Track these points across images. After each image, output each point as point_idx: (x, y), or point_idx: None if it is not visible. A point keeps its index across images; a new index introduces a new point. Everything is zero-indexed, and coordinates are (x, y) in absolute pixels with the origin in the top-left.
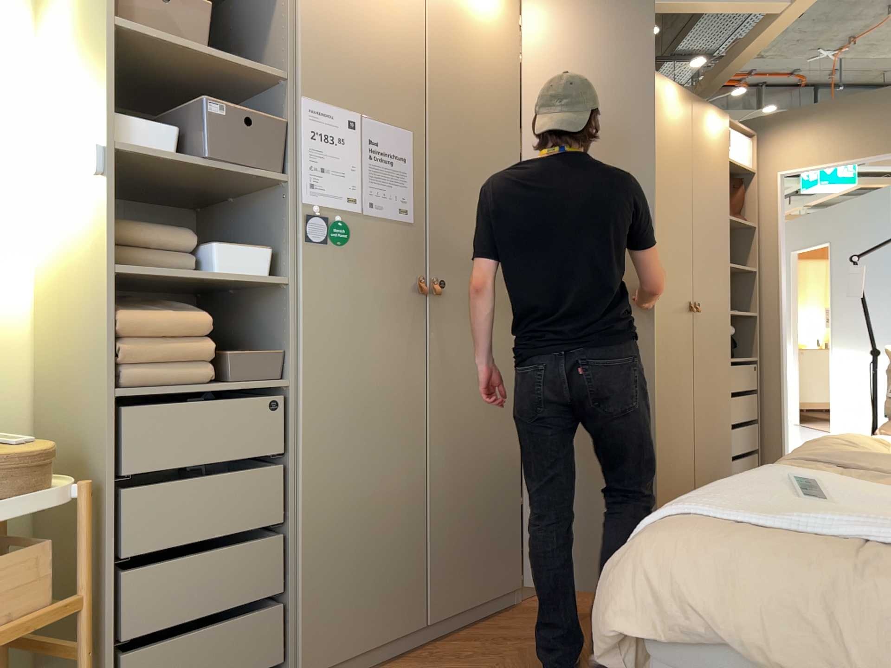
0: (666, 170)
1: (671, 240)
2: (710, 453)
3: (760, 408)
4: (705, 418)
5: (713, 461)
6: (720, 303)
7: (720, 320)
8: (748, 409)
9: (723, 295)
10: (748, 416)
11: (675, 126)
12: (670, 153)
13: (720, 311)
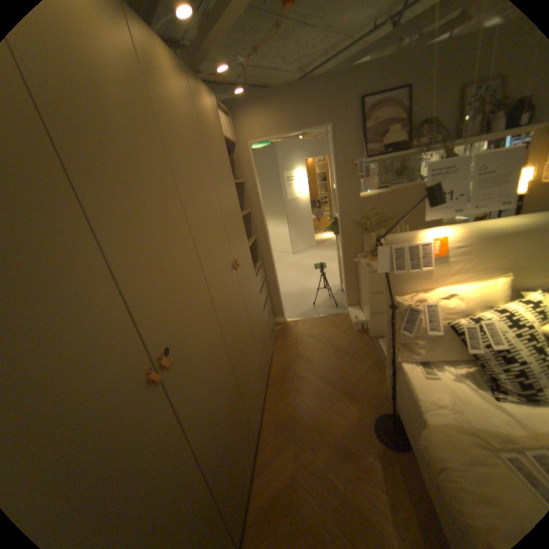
0: (185, 157)
1: (208, 226)
2: (262, 344)
3: (265, 284)
4: (256, 328)
5: (264, 345)
6: (244, 249)
7: (247, 260)
8: (265, 294)
9: (244, 242)
10: (265, 298)
11: (178, 103)
12: (183, 135)
13: (245, 255)
